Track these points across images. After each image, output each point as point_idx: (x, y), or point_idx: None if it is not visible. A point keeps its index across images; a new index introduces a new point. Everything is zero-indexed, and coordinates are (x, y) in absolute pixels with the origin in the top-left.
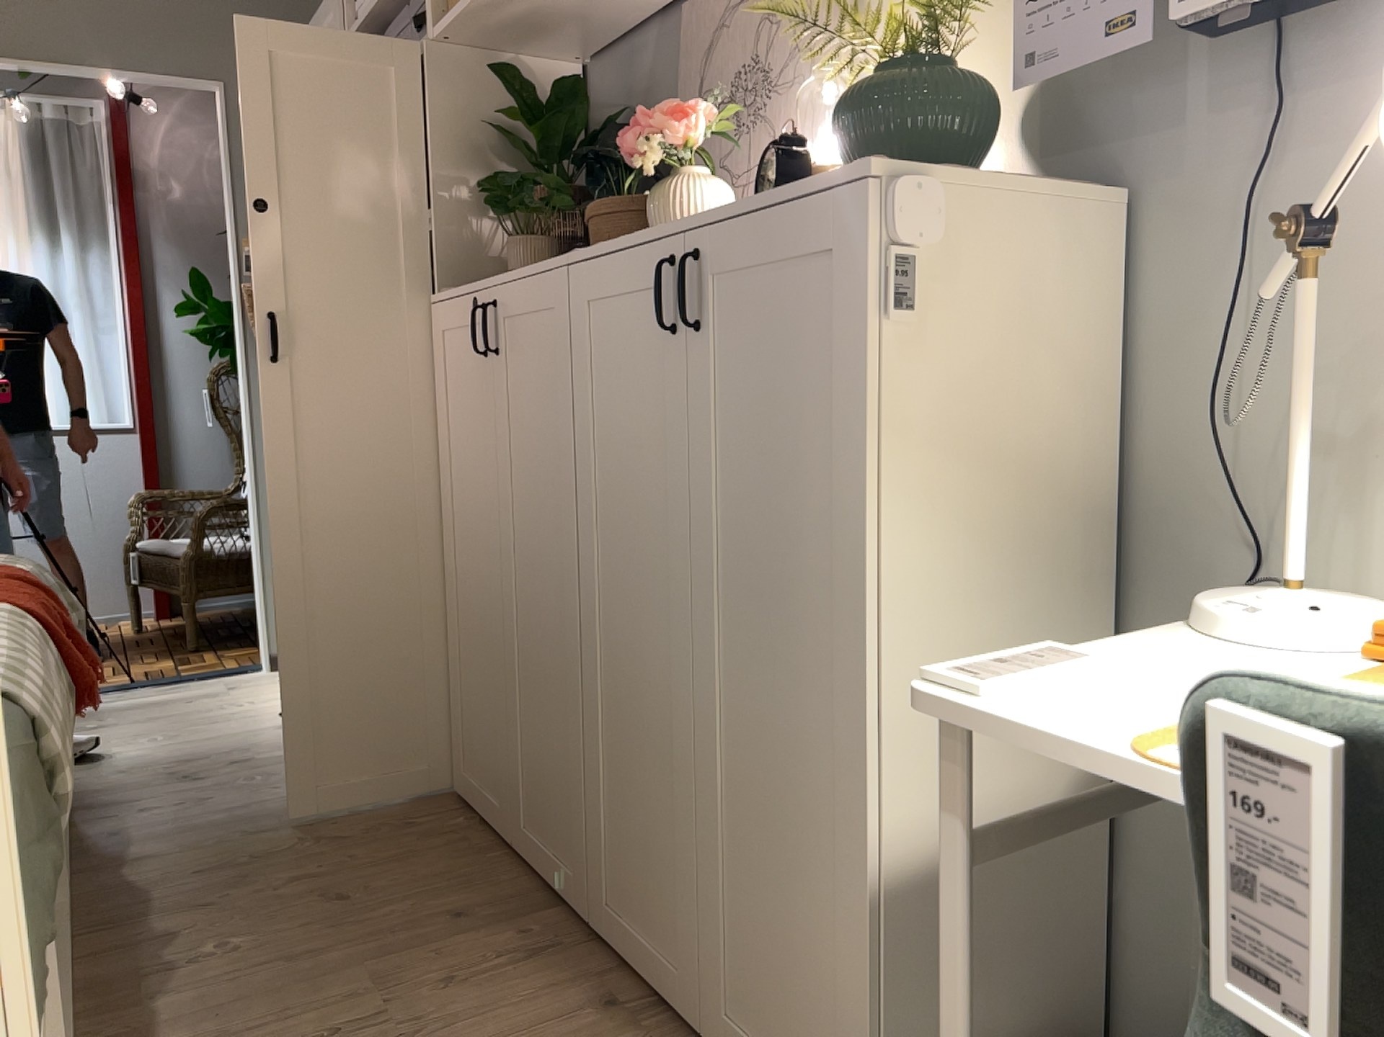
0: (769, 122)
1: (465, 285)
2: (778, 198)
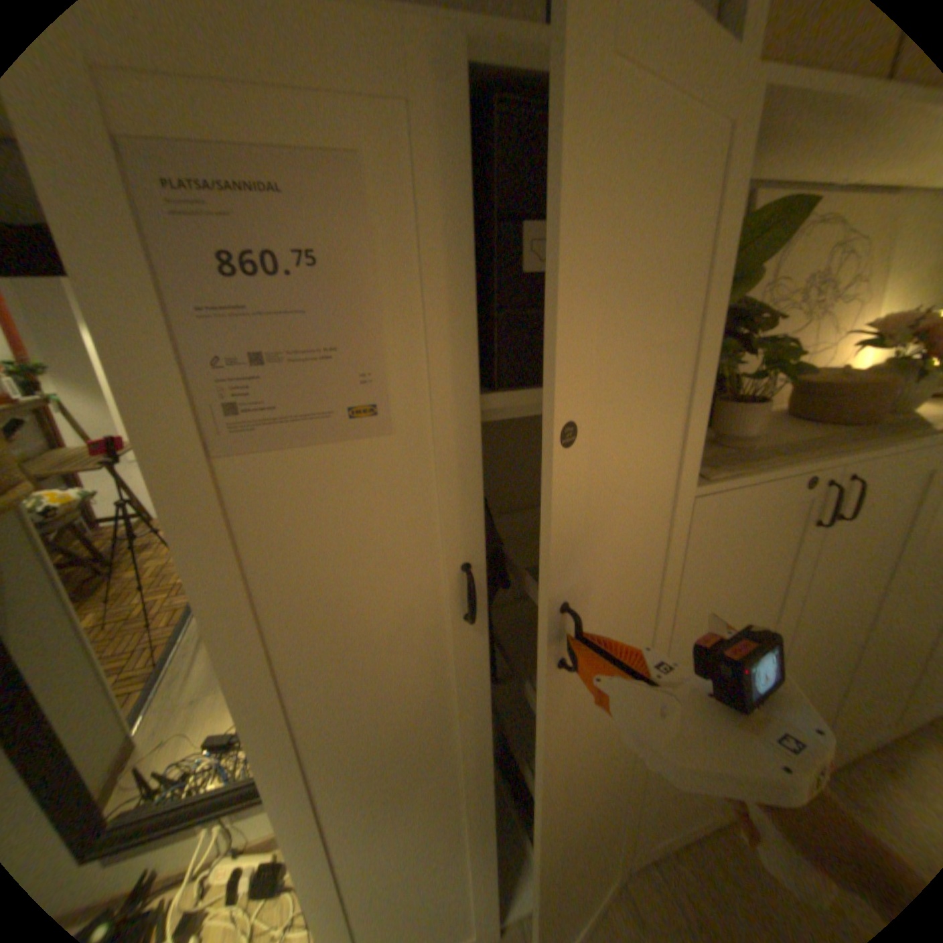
0: (834, 318)
1: (786, 465)
2: None
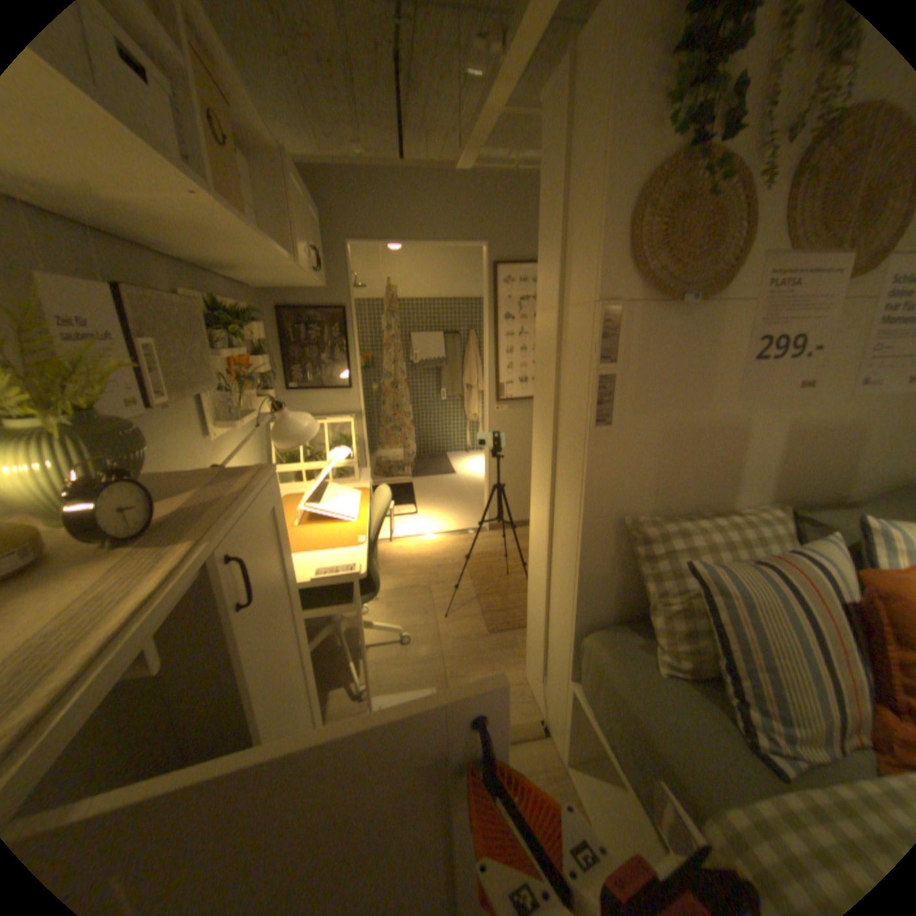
0: None
1: None
2: (247, 491)
